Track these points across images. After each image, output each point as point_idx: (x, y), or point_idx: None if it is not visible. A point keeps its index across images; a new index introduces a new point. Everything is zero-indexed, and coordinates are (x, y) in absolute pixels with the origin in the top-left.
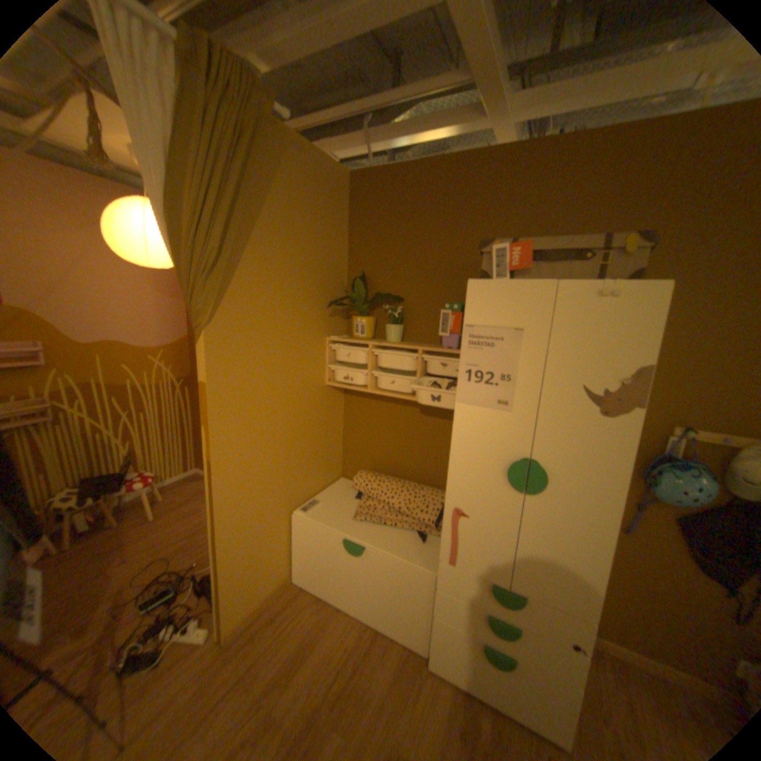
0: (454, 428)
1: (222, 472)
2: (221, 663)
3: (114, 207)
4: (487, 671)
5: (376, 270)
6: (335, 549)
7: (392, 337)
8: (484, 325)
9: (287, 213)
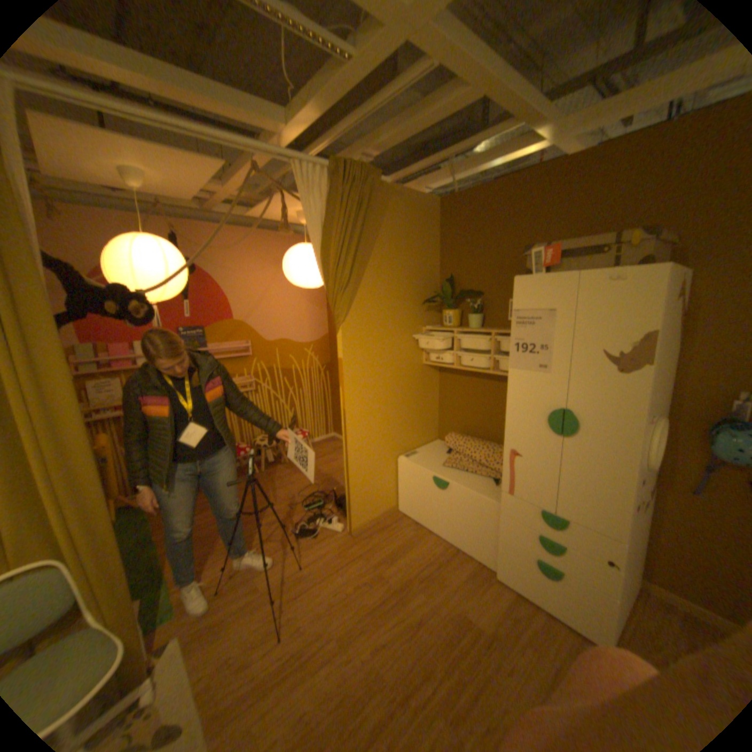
0: (510, 388)
1: (352, 418)
2: (352, 545)
3: (290, 253)
4: (543, 582)
5: (462, 271)
6: (429, 485)
7: (474, 324)
8: (528, 309)
9: (392, 242)
